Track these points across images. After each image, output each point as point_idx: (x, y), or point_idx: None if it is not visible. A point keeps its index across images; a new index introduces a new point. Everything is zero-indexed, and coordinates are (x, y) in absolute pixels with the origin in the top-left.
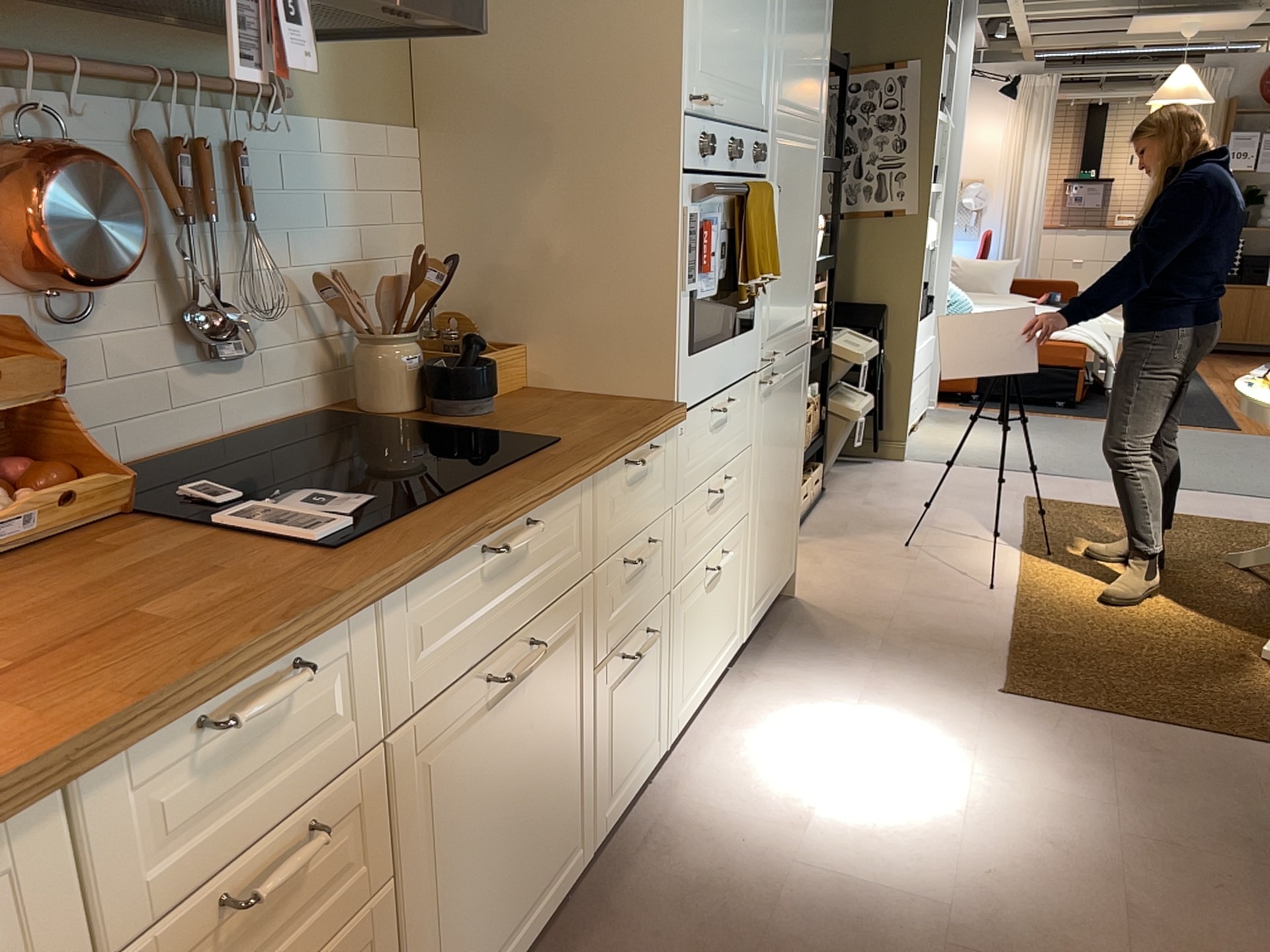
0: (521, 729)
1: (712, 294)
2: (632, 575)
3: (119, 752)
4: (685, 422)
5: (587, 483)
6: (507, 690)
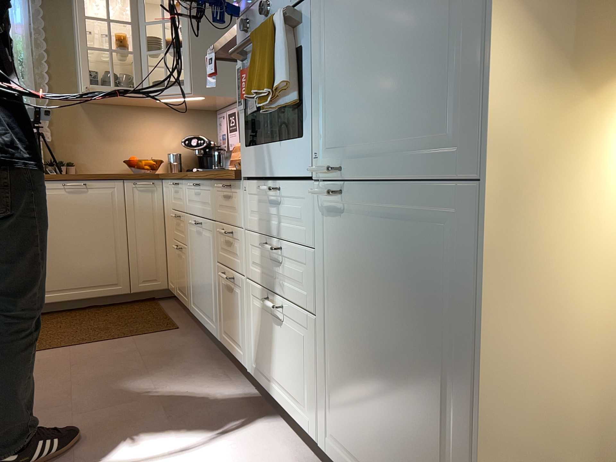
0: (201, 249)
1: (254, 109)
2: (228, 242)
3: (167, 178)
4: (248, 185)
5: (209, 183)
6: (198, 232)
